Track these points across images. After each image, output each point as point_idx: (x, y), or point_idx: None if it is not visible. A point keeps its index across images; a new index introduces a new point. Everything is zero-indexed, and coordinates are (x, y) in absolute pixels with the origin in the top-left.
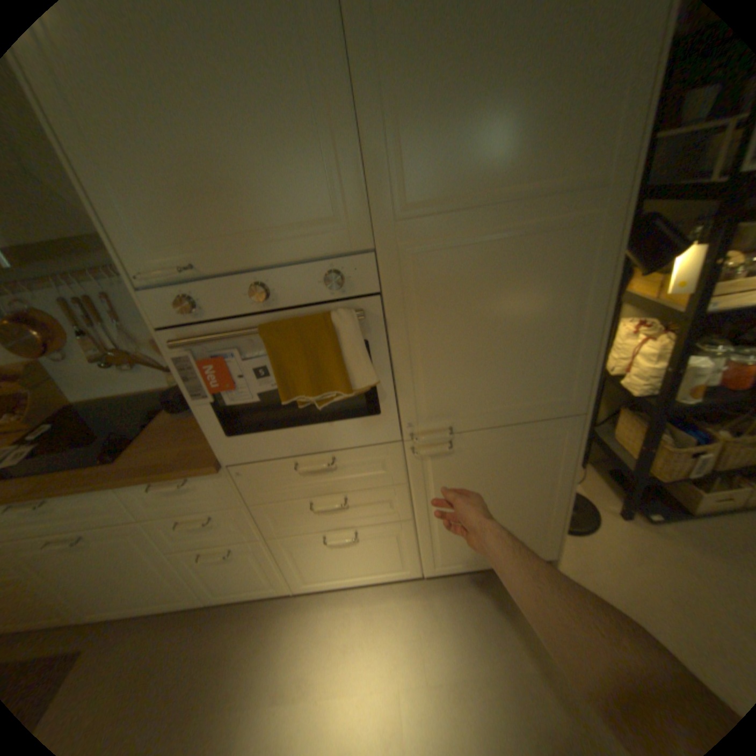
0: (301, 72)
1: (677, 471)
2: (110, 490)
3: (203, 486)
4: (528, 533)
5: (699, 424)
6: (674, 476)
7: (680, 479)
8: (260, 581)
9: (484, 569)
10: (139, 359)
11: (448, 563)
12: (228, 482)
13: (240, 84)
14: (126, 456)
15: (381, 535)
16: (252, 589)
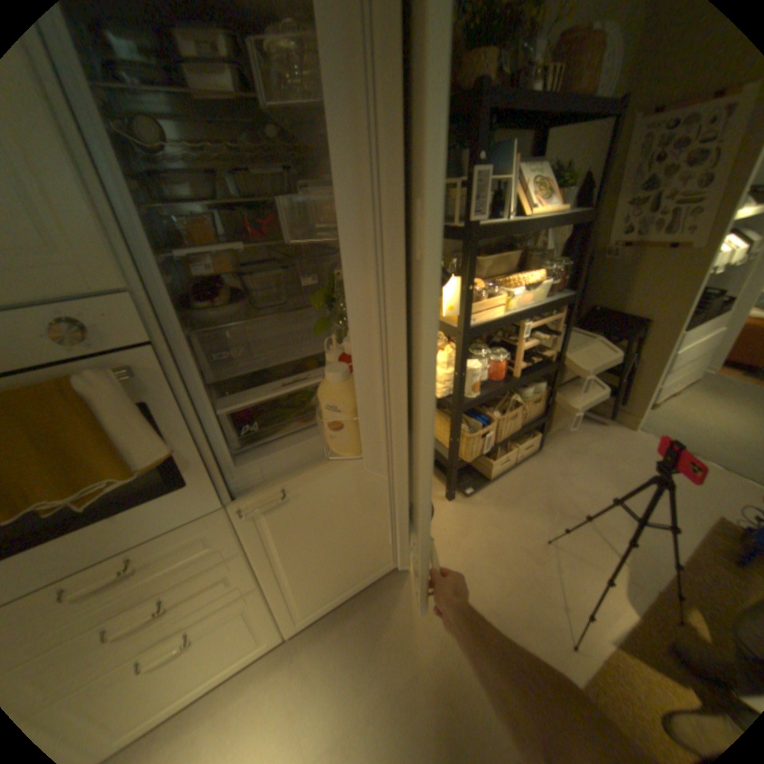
0: None
1: (474, 452)
2: None
3: None
4: (378, 549)
5: (481, 411)
6: (473, 456)
7: (477, 457)
8: None
9: (345, 600)
10: None
11: (308, 614)
12: None
13: None
14: None
15: (222, 622)
16: None
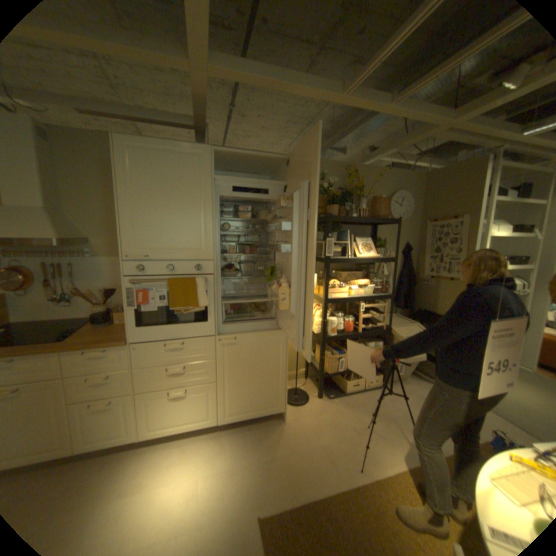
0: (199, 214)
1: (334, 369)
2: (58, 356)
3: (112, 356)
4: (270, 393)
5: (341, 349)
6: (332, 370)
7: (335, 373)
8: (120, 431)
9: (249, 419)
10: (83, 297)
11: (231, 415)
12: (126, 354)
13: (181, 213)
14: (69, 340)
15: (198, 394)
16: (112, 438)
